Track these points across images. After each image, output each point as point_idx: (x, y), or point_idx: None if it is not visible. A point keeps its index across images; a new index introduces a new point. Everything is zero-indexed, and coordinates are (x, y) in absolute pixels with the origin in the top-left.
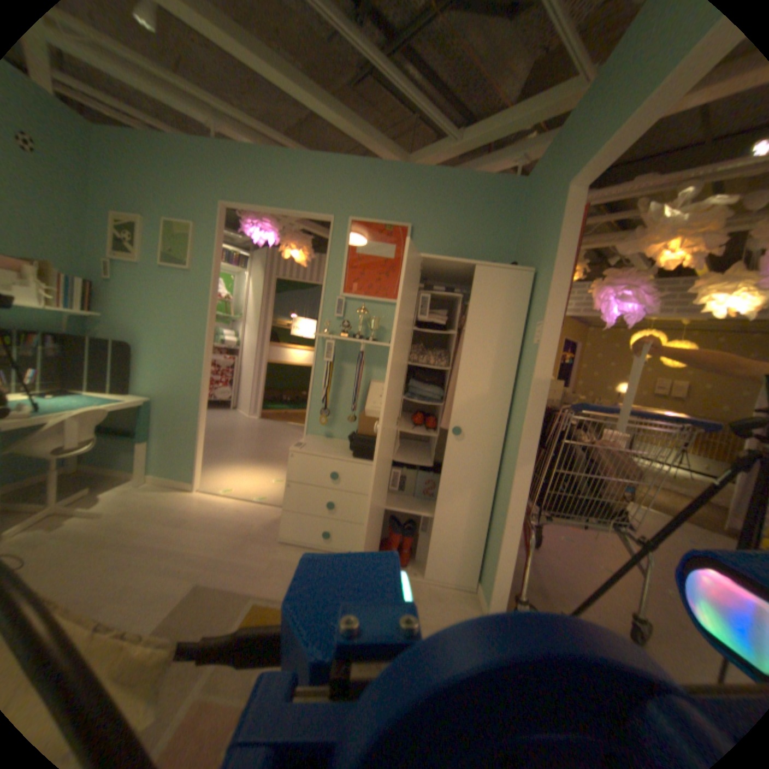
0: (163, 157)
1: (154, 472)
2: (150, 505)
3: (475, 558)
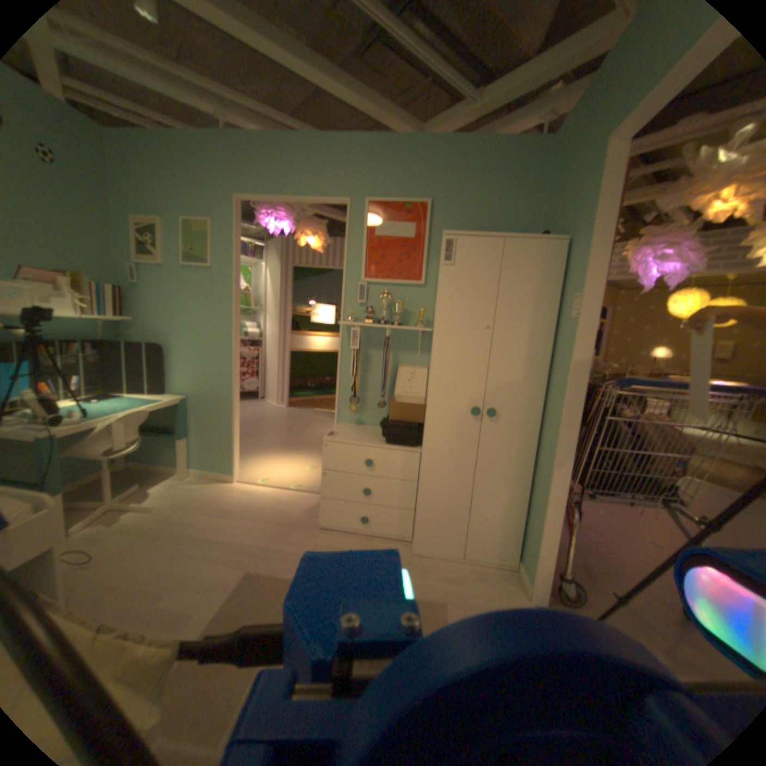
0: (175, 152)
1: (196, 464)
2: (197, 495)
3: (515, 538)
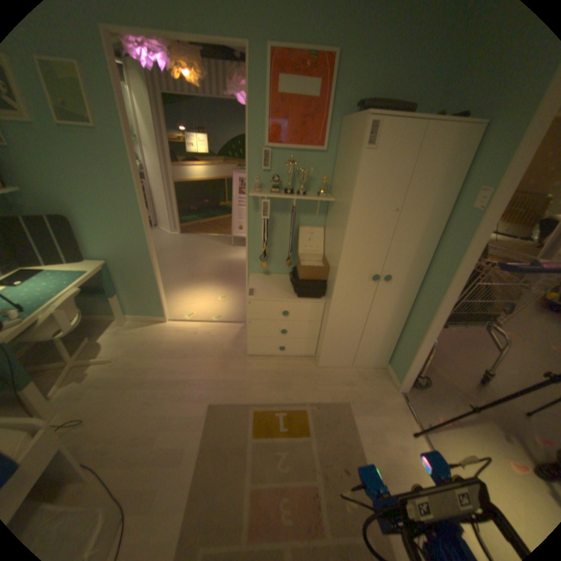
0: None
1: (131, 311)
2: (141, 338)
3: (389, 351)
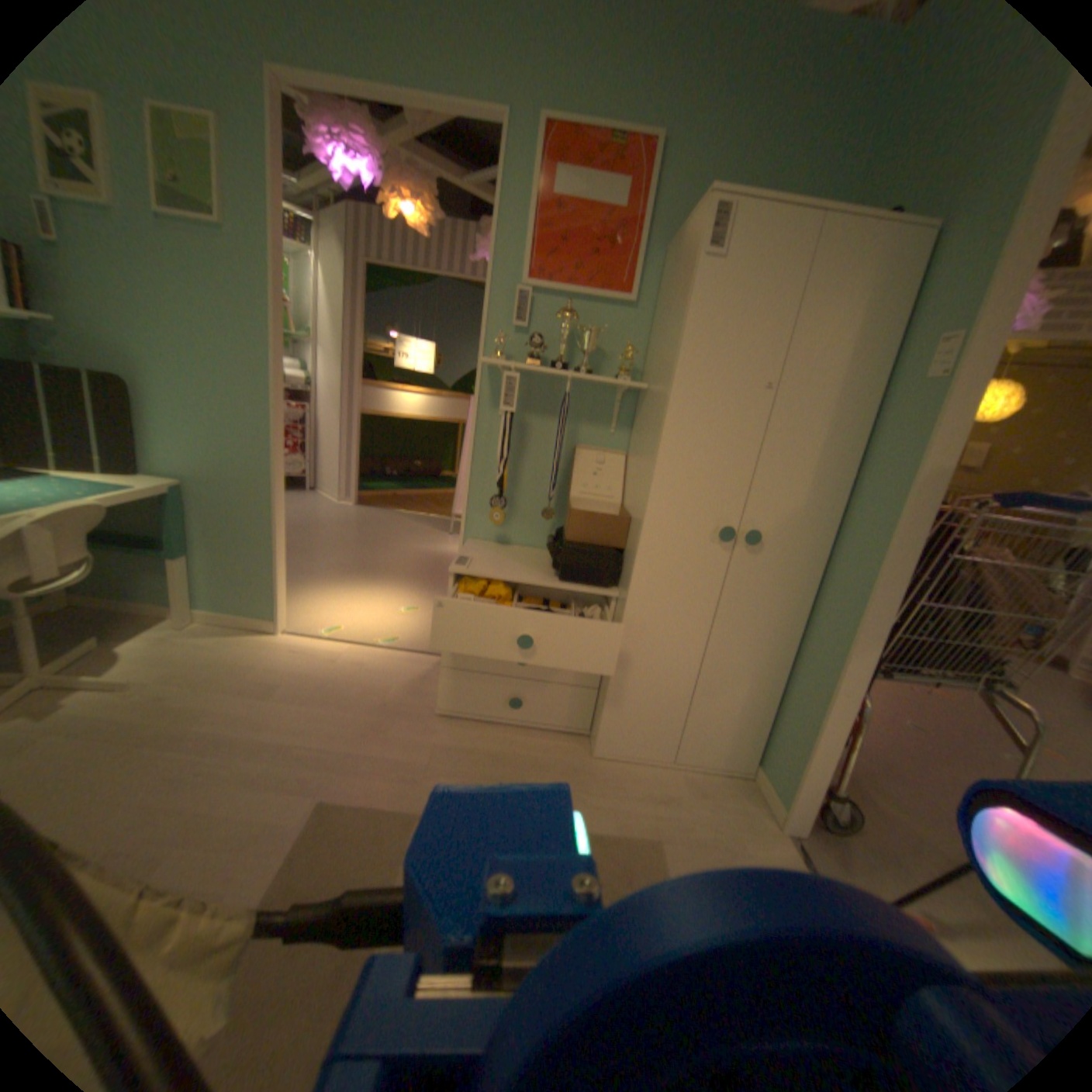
0: None
1: (207, 603)
2: (211, 658)
3: (759, 733)
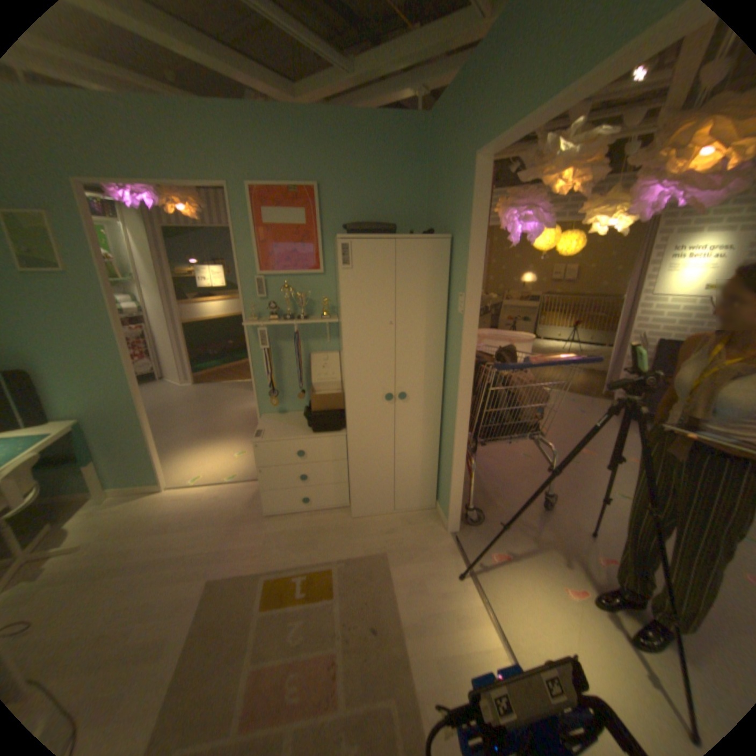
0: None
1: (113, 483)
2: (126, 516)
3: (431, 484)
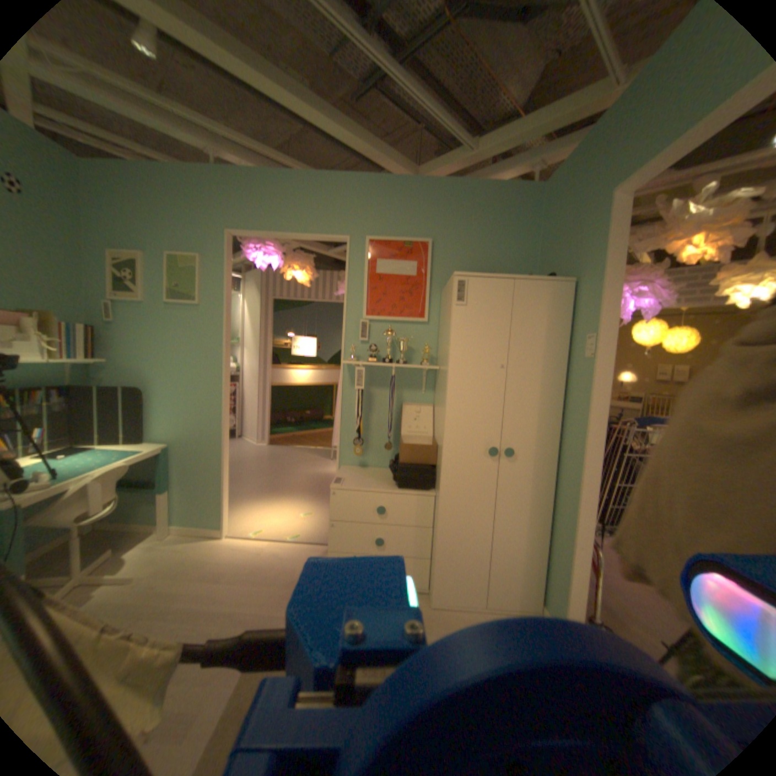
0: (160, 186)
1: (178, 521)
2: (181, 558)
3: (538, 581)
